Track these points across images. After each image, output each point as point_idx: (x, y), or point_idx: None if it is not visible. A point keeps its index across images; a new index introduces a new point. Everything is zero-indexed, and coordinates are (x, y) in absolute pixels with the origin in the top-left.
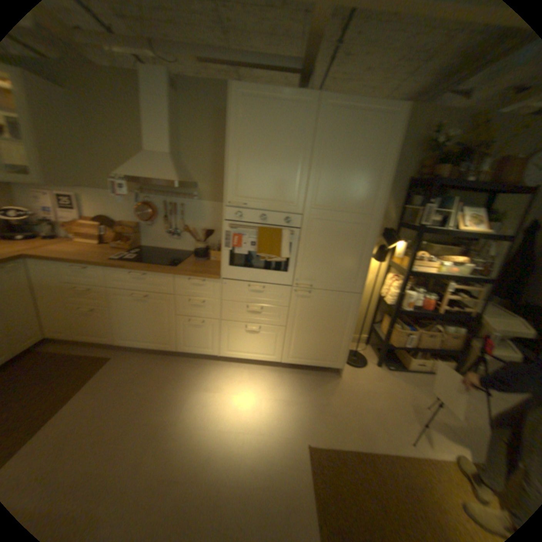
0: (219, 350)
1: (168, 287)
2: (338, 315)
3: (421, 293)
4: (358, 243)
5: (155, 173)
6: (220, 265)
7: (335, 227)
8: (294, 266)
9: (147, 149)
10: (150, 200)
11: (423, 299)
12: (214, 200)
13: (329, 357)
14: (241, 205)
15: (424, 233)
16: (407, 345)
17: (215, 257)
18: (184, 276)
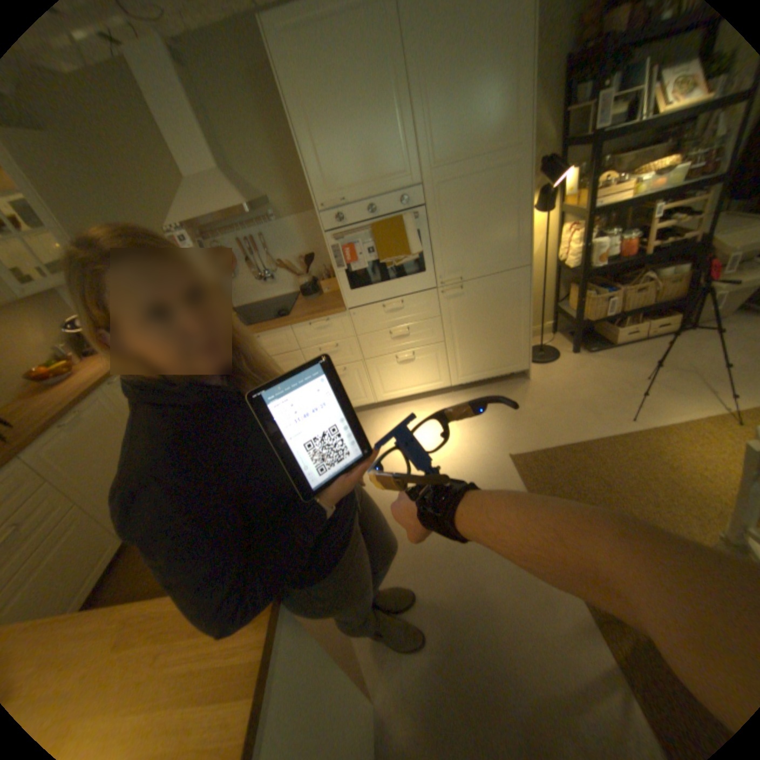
0: (374, 394)
1: (291, 341)
2: (507, 303)
3: (616, 235)
4: (509, 195)
5: (214, 202)
6: (339, 294)
7: (471, 185)
8: (432, 260)
9: (188, 172)
10: (221, 243)
11: (621, 243)
12: (298, 211)
13: (509, 359)
14: (339, 201)
15: (603, 142)
16: (609, 313)
17: (328, 287)
18: (304, 322)
